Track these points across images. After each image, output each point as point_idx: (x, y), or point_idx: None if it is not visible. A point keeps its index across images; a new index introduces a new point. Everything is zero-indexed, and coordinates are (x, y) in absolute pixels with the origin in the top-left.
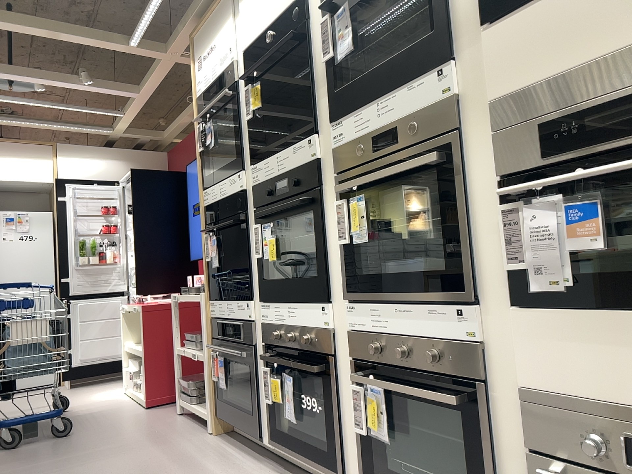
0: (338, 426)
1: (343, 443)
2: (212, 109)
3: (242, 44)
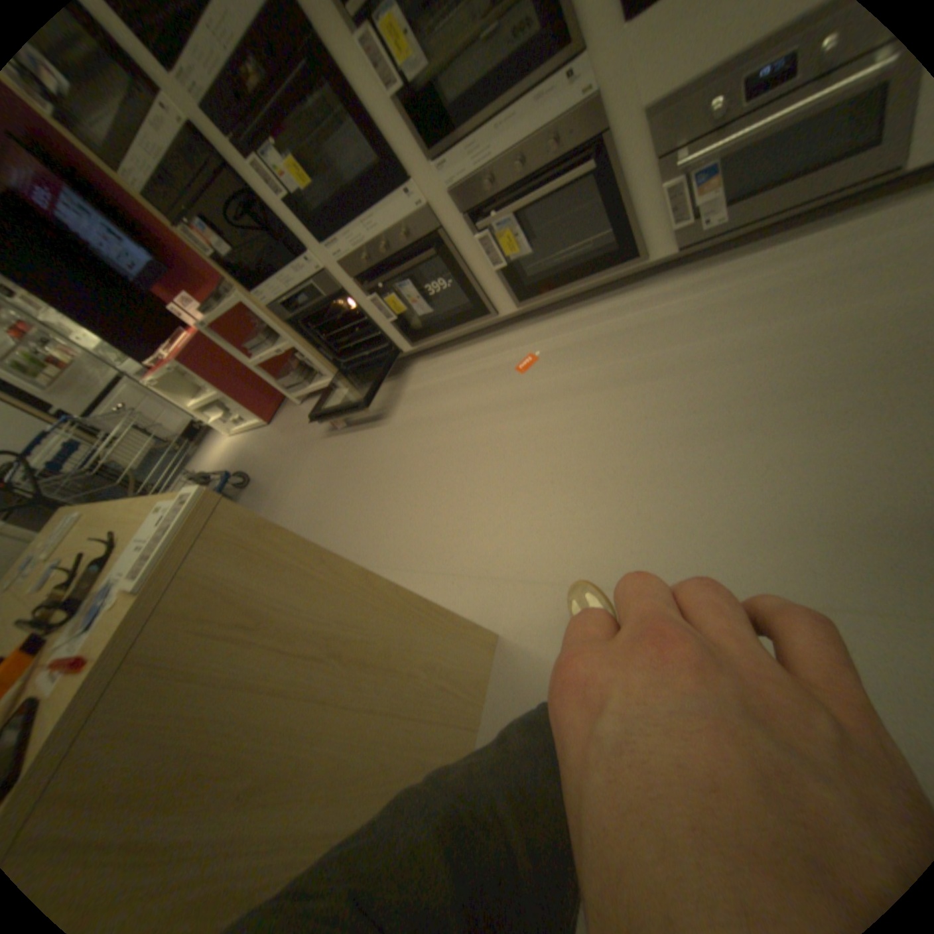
0: (473, 279)
1: (482, 289)
2: None
3: None
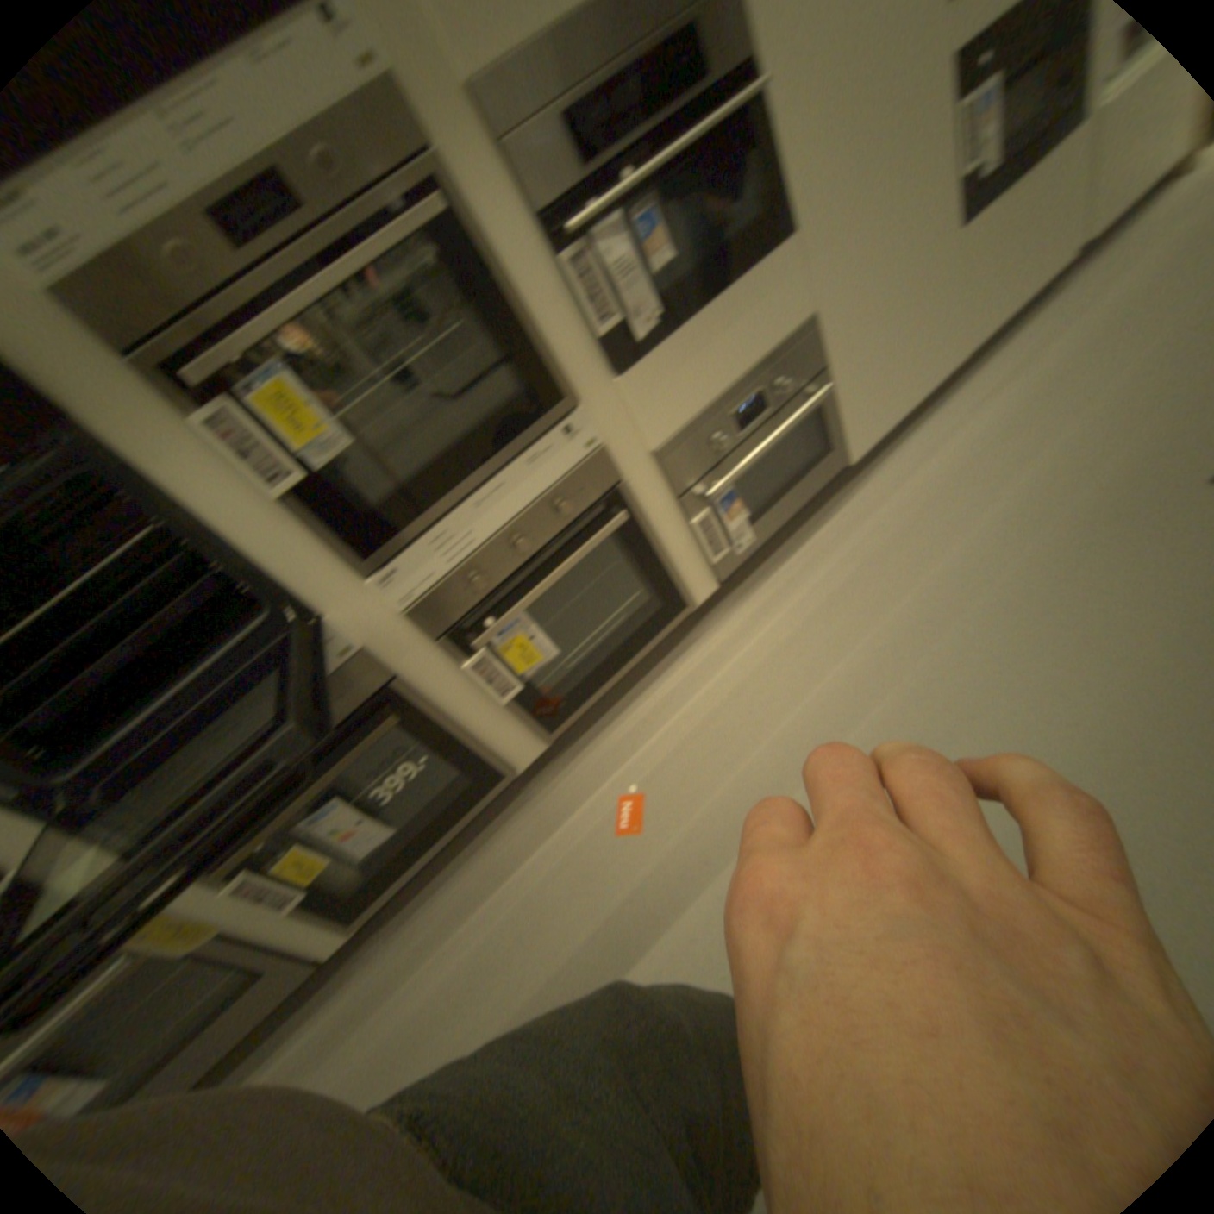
0: (470, 737)
1: (484, 746)
2: None
3: None
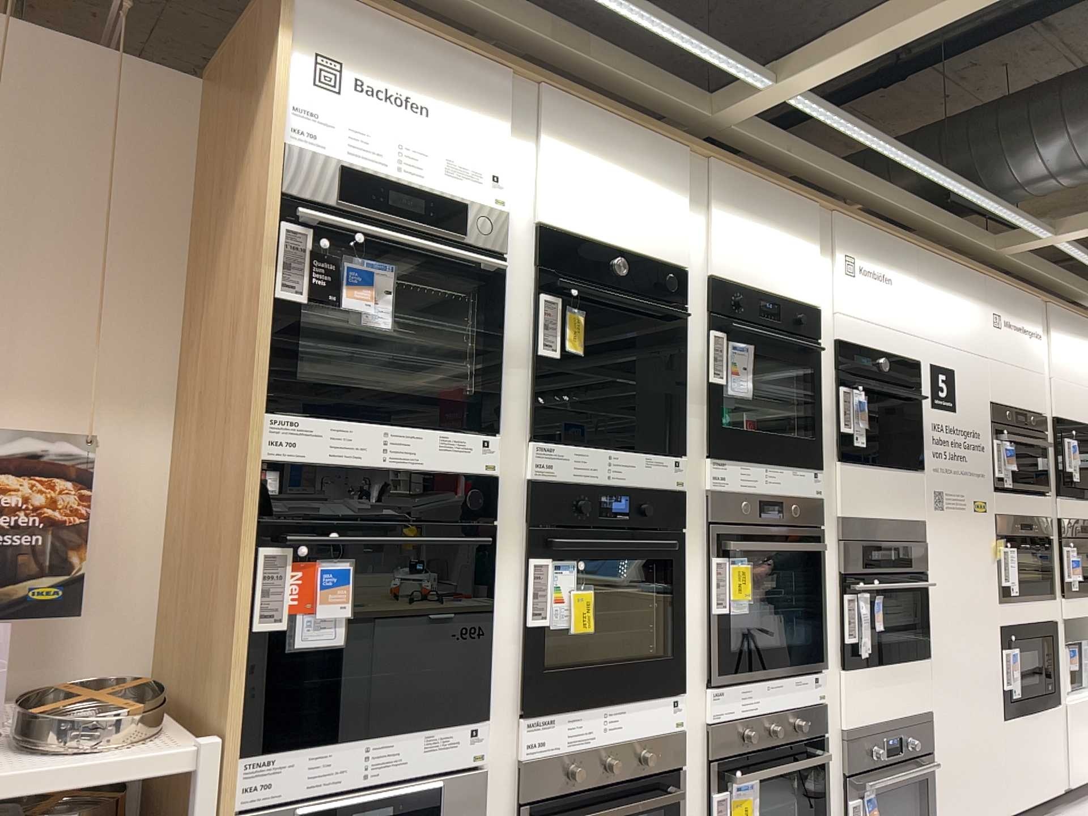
0: None
1: None
2: (396, 244)
3: (532, 210)
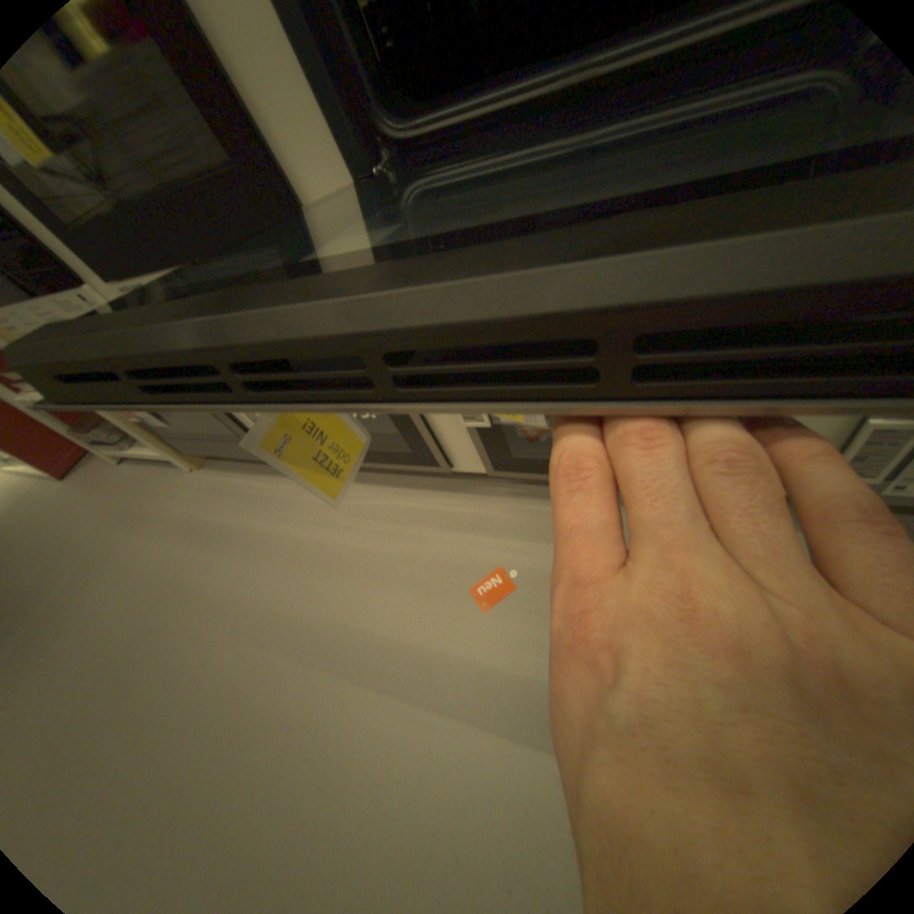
0: (420, 423)
1: (432, 435)
2: None
3: None
